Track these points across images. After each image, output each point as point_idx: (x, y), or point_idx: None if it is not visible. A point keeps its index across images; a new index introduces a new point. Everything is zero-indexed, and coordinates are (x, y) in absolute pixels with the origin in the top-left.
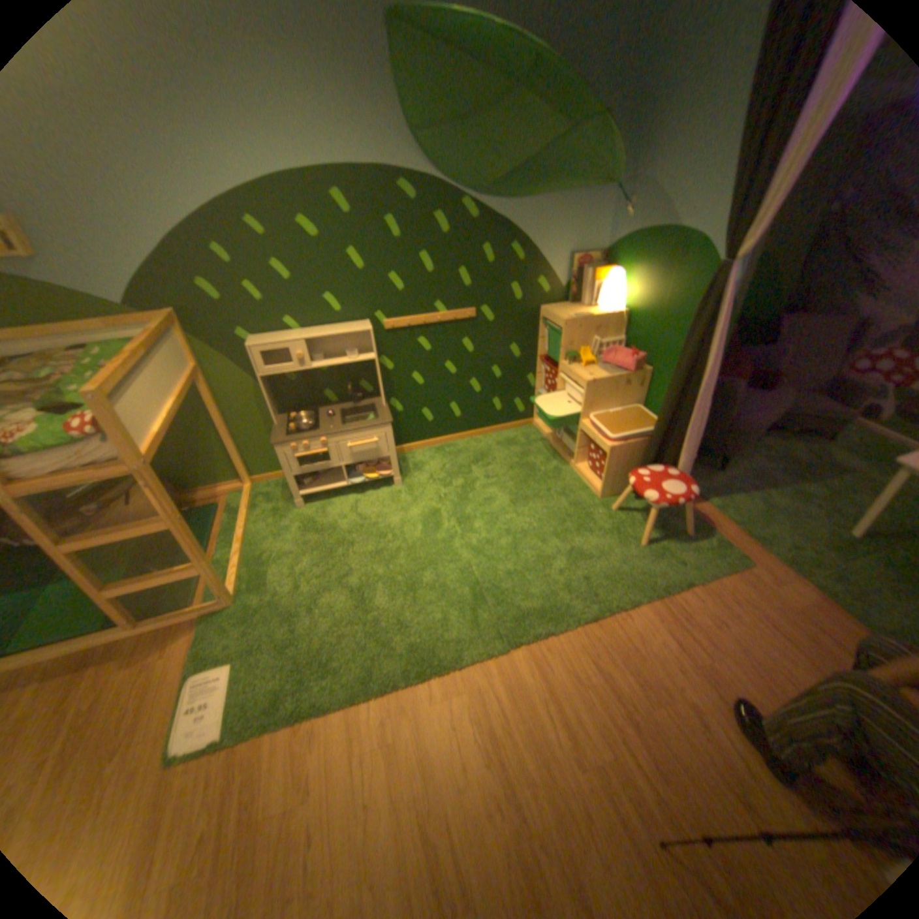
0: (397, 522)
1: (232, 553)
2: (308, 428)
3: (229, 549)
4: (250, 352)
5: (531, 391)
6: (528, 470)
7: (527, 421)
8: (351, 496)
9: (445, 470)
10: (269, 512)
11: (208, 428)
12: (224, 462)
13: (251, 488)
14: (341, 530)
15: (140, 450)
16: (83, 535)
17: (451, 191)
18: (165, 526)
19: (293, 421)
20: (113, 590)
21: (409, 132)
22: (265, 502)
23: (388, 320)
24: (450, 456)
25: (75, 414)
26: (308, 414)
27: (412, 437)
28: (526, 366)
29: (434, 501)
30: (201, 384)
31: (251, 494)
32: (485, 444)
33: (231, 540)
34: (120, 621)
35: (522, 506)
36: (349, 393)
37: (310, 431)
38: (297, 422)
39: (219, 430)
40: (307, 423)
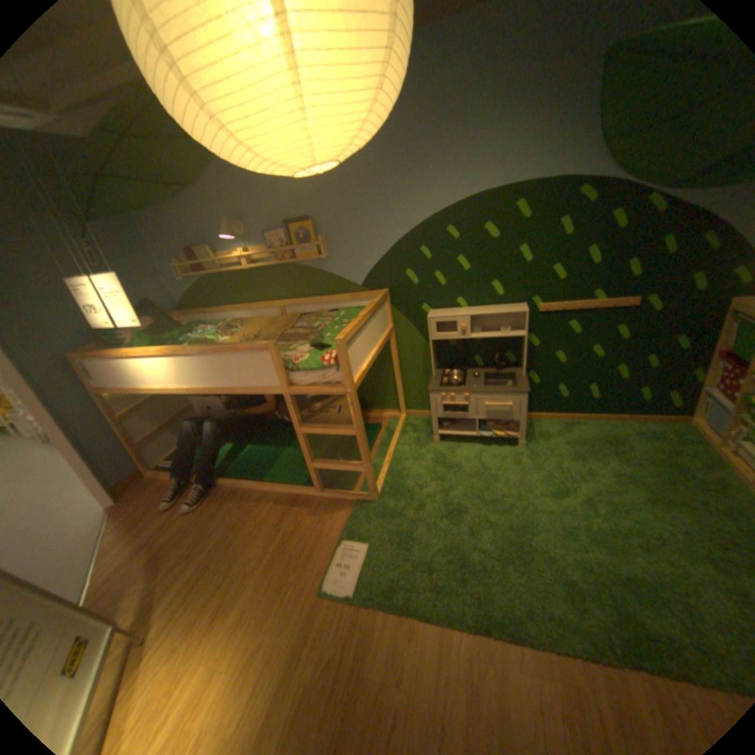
0: (515, 481)
1: (384, 463)
2: (457, 384)
3: (383, 459)
4: (429, 321)
5: (698, 387)
6: (680, 473)
7: (686, 419)
8: (478, 446)
9: (573, 447)
10: (414, 440)
11: (389, 371)
12: (393, 396)
13: (405, 418)
14: (465, 472)
15: (354, 380)
16: (313, 425)
17: (638, 189)
18: (354, 433)
19: (446, 376)
20: (318, 464)
21: (604, 143)
22: (412, 432)
23: (544, 304)
24: (581, 435)
25: (328, 352)
26: (459, 373)
27: (543, 408)
28: (698, 360)
29: (556, 473)
30: (393, 340)
31: (404, 423)
32: (624, 431)
33: (386, 453)
34: (316, 485)
35: (665, 511)
36: (495, 361)
37: (458, 386)
38: (449, 377)
39: (395, 373)
40: (457, 380)
